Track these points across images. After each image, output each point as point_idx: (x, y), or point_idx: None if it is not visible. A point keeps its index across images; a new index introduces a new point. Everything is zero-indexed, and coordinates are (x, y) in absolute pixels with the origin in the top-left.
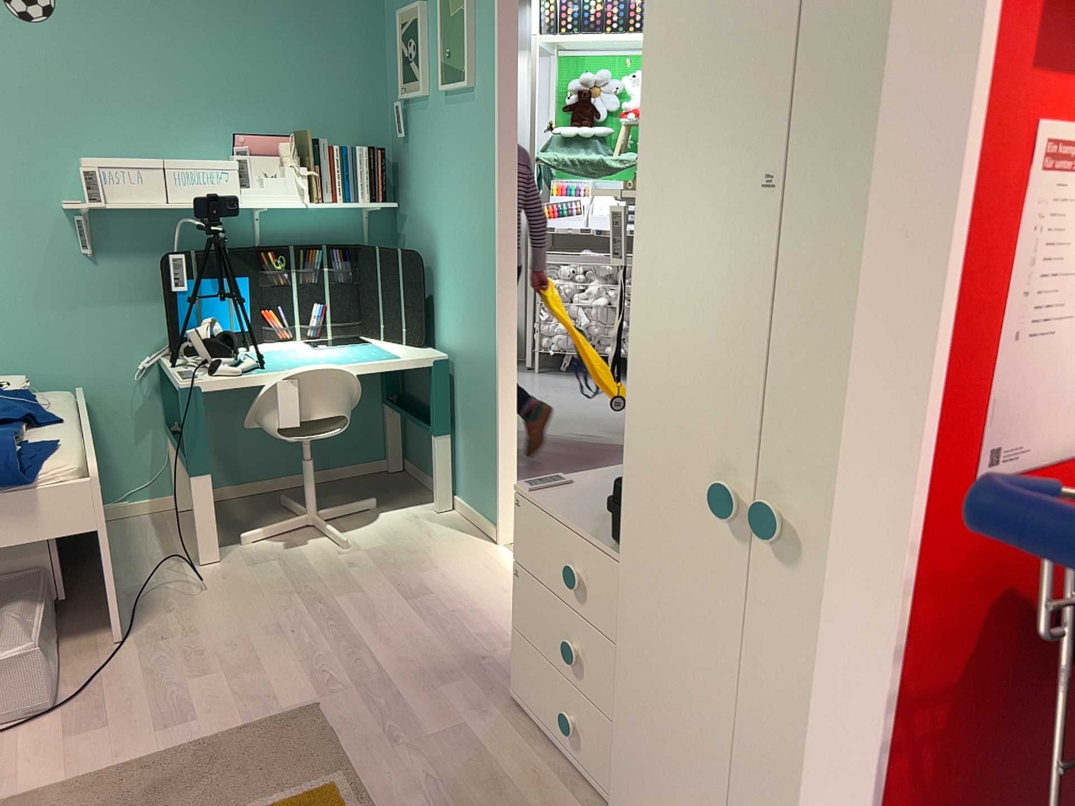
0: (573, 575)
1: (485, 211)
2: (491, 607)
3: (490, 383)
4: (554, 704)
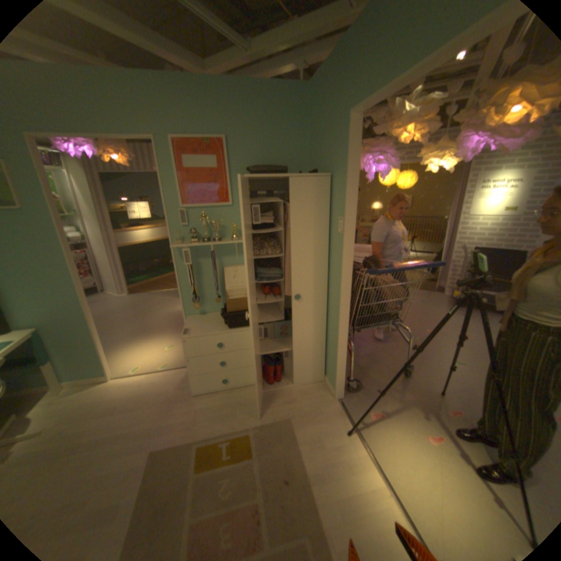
0: (221, 344)
1: (53, 261)
2: (143, 391)
3: (81, 327)
4: (214, 382)
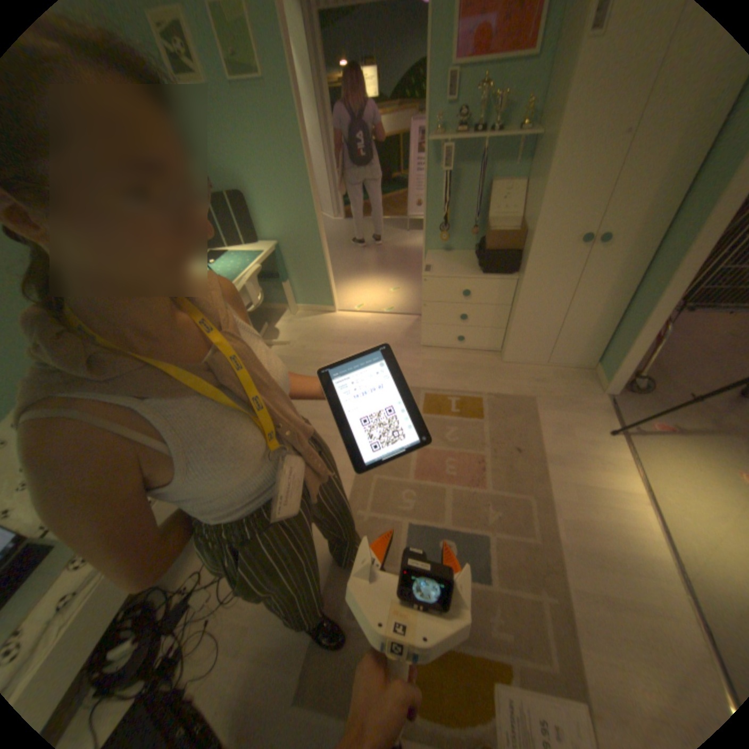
0: (467, 291)
1: (291, 158)
2: (369, 329)
3: (314, 246)
4: (447, 336)
